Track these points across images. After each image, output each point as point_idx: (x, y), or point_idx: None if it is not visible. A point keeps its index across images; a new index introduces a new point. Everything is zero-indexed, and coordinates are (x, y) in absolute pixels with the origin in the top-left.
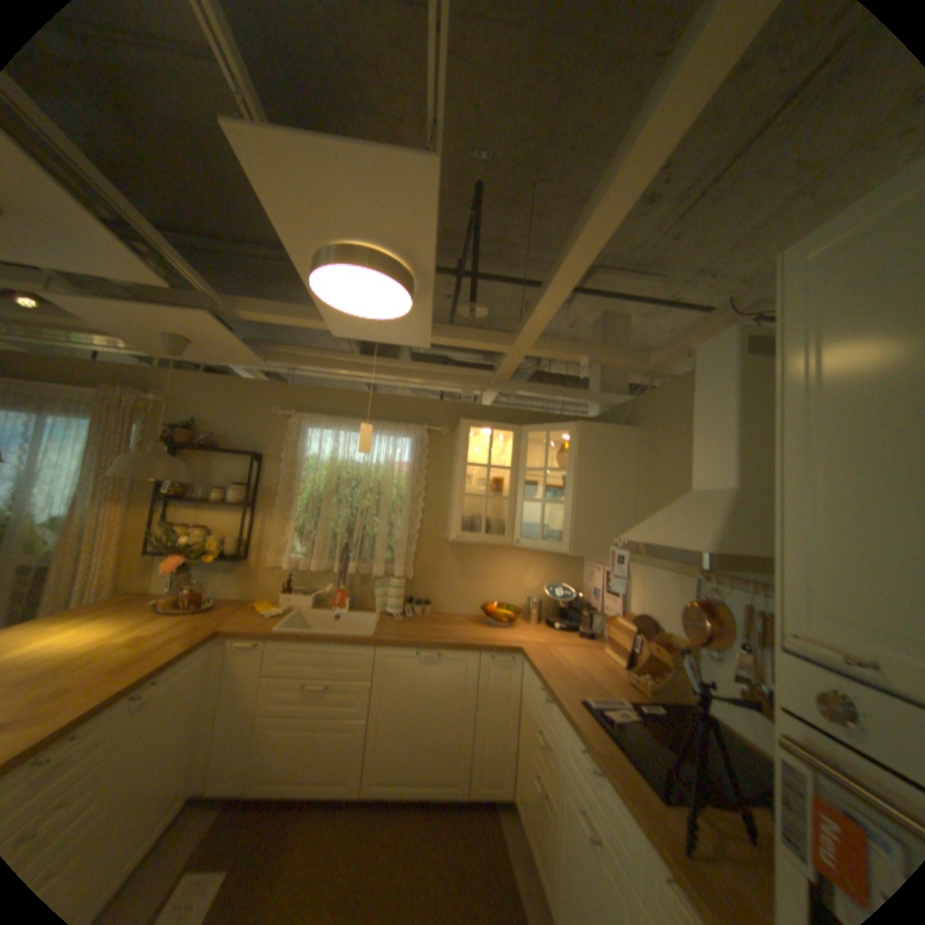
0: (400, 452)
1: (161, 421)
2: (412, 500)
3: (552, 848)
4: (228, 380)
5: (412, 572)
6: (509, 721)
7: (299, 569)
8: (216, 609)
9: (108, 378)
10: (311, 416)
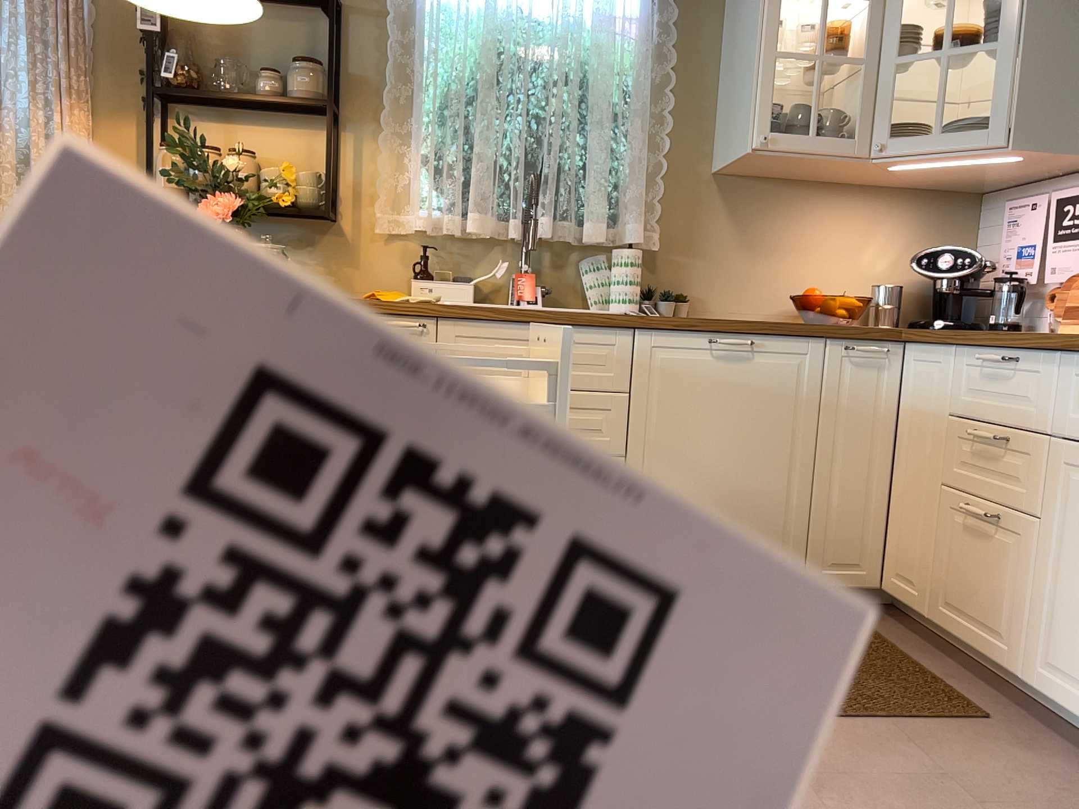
0: None
1: None
2: (647, 97)
3: (1016, 582)
4: None
5: (656, 236)
6: (877, 457)
7: (439, 237)
8: None
9: None
10: None
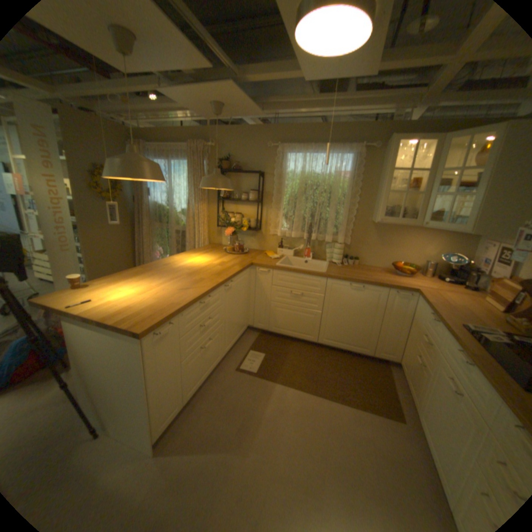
0: (344, 164)
1: (215, 158)
2: (351, 197)
3: (424, 388)
4: (243, 128)
5: (349, 240)
6: (404, 326)
7: (286, 236)
8: (250, 253)
9: (190, 136)
10: (289, 145)
